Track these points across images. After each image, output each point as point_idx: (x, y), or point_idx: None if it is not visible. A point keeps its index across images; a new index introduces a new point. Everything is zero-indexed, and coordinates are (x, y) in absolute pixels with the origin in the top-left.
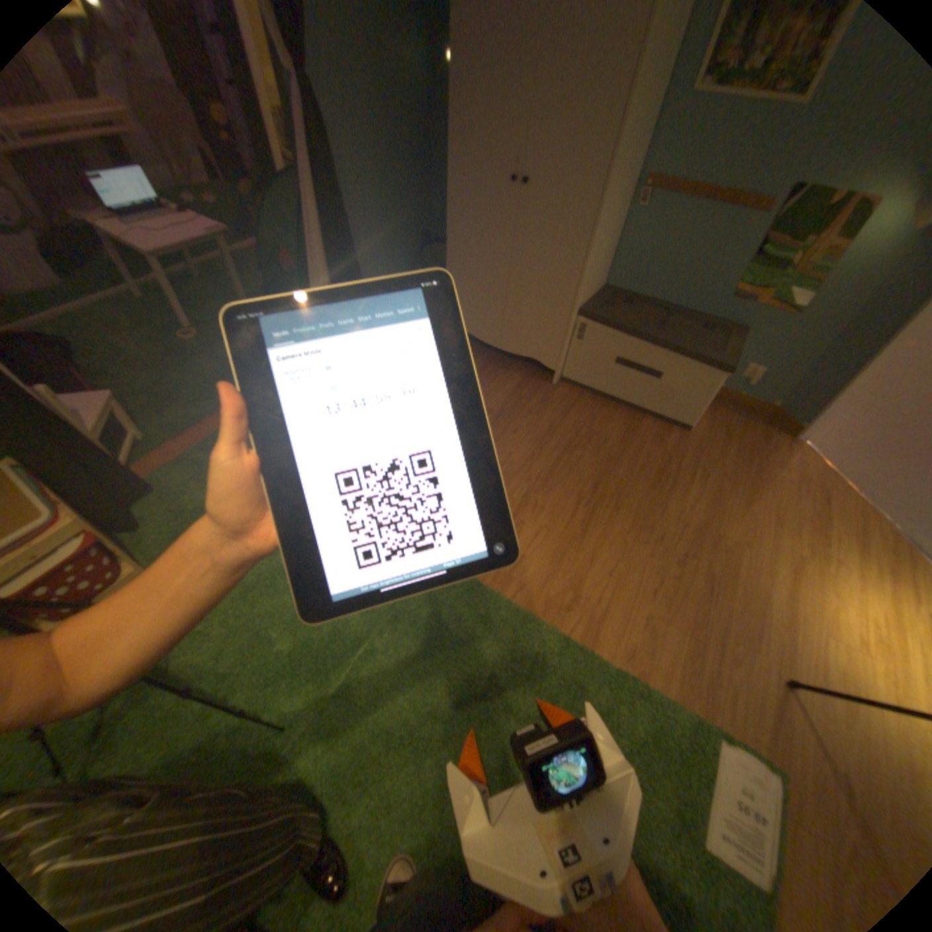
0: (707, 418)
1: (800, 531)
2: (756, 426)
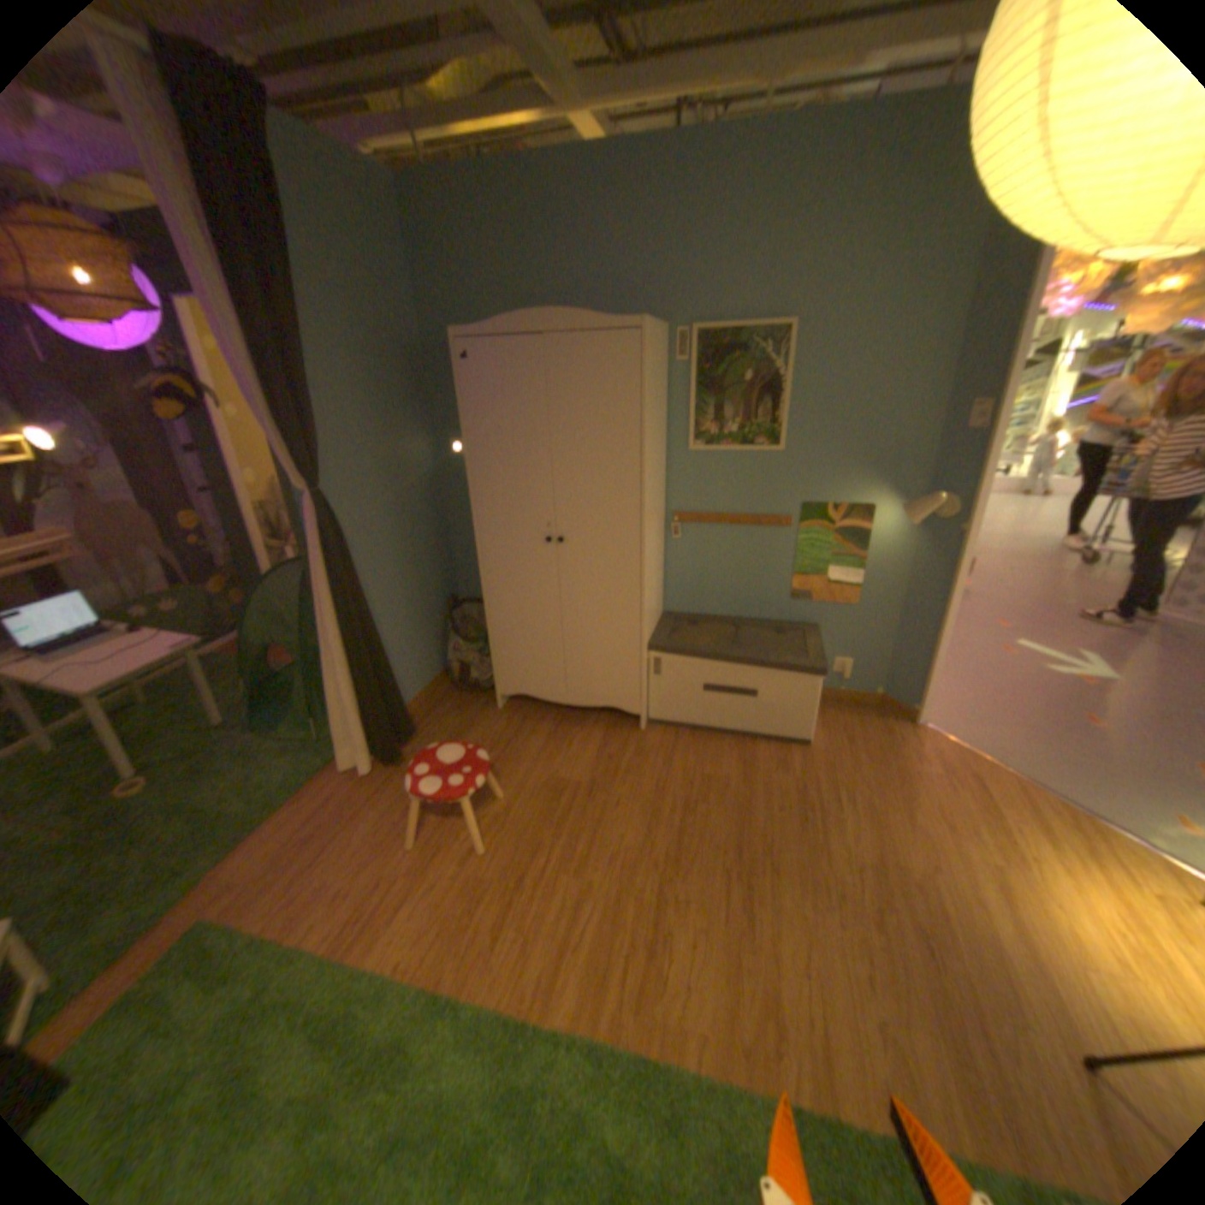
0: (821, 726)
1: (978, 834)
2: (873, 721)
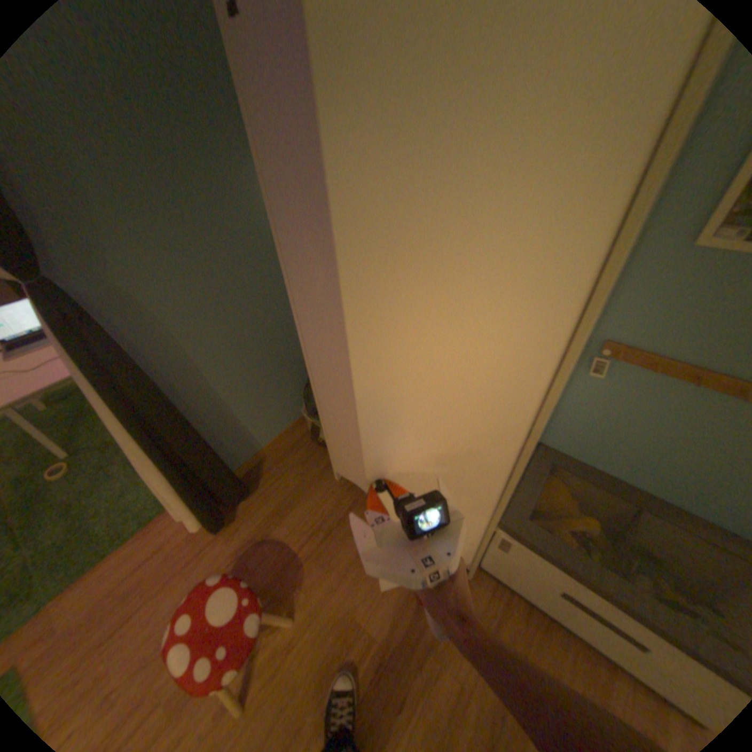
0: None
1: None
2: None
